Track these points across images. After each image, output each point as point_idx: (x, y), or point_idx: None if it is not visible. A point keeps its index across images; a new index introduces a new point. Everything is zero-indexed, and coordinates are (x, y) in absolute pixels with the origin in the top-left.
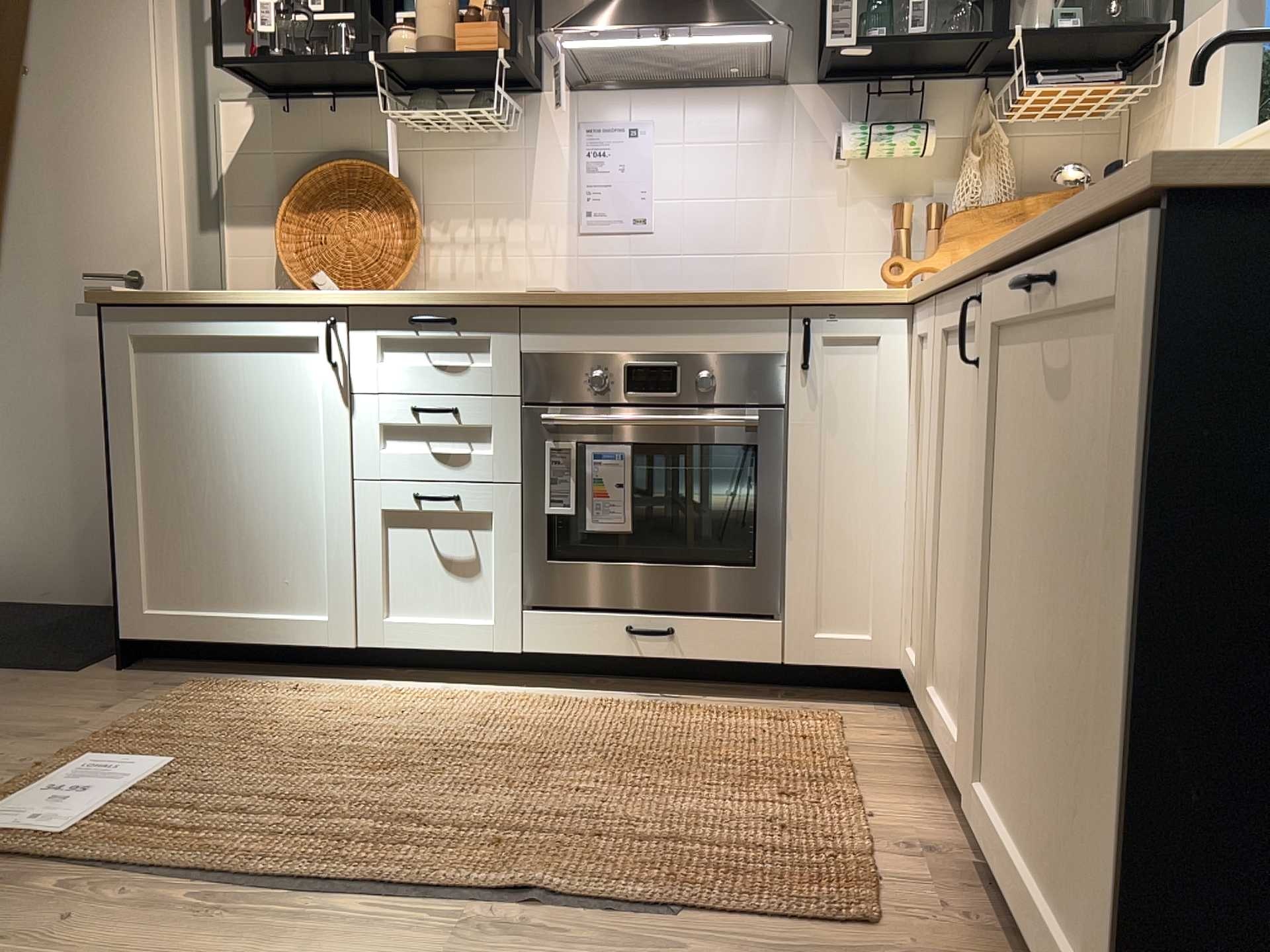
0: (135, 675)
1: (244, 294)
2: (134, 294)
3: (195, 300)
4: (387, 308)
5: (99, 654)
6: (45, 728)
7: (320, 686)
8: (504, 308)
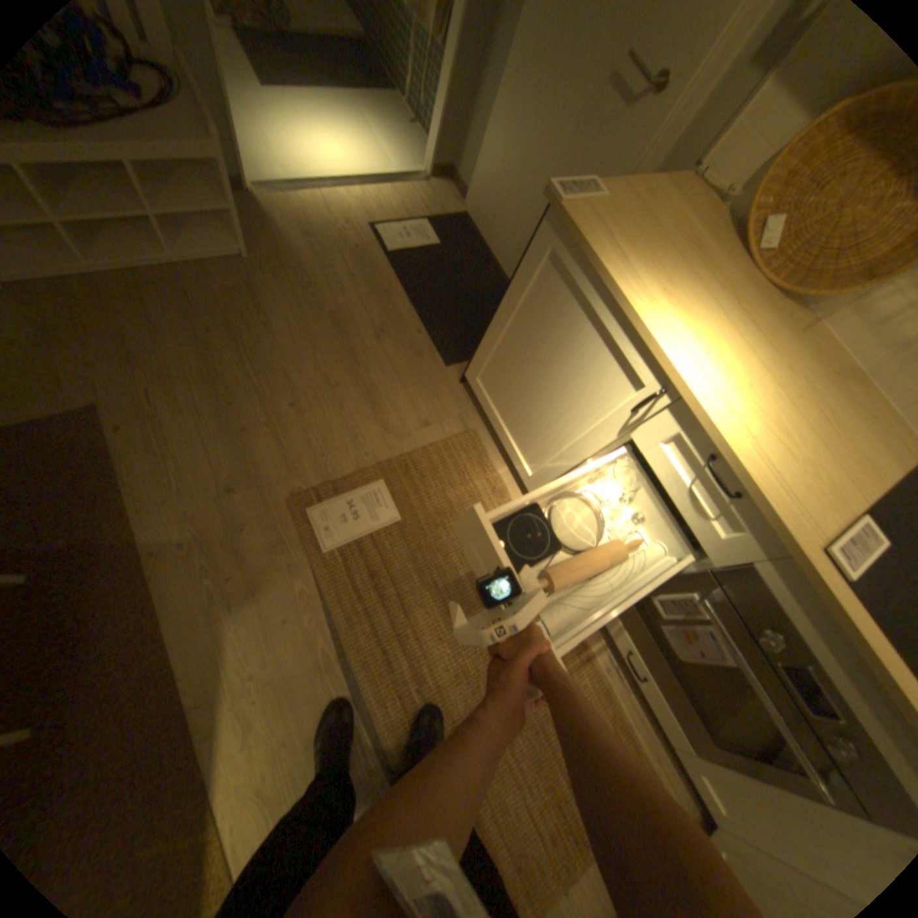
0: (461, 394)
1: (632, 307)
2: (572, 221)
3: (601, 272)
4: (708, 434)
5: (466, 355)
6: (397, 422)
7: (509, 488)
8: (785, 546)
